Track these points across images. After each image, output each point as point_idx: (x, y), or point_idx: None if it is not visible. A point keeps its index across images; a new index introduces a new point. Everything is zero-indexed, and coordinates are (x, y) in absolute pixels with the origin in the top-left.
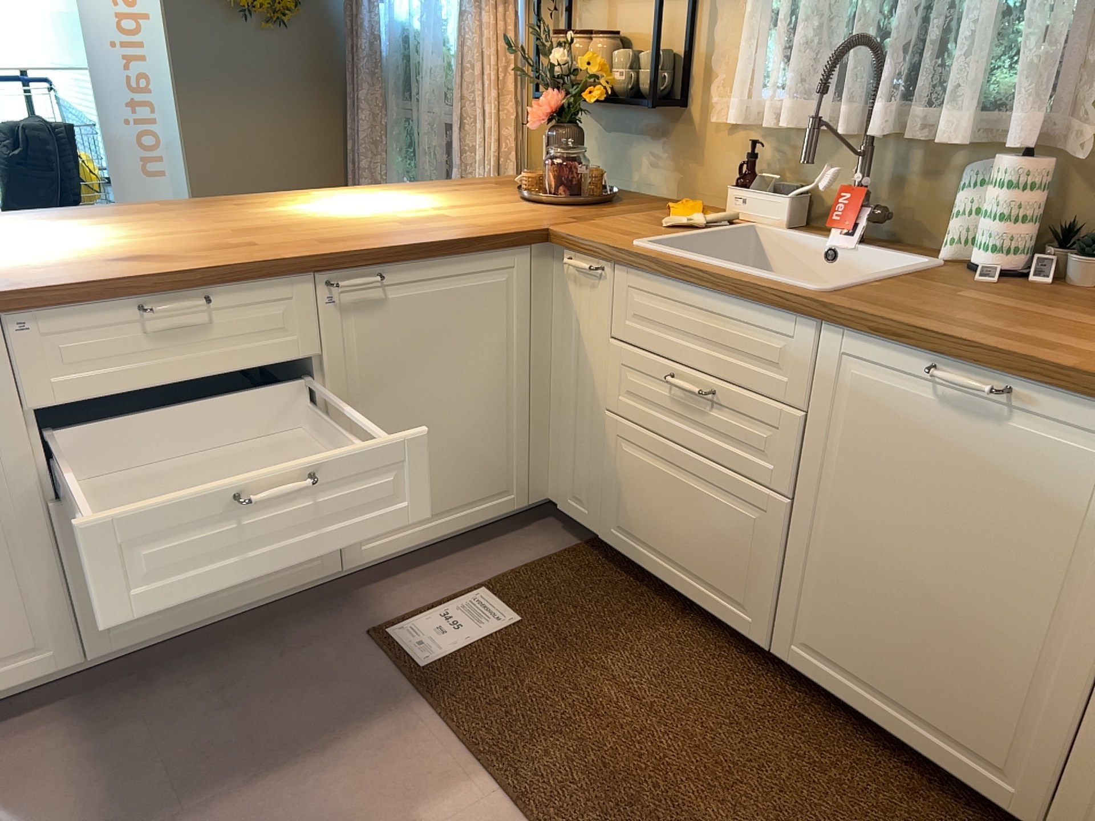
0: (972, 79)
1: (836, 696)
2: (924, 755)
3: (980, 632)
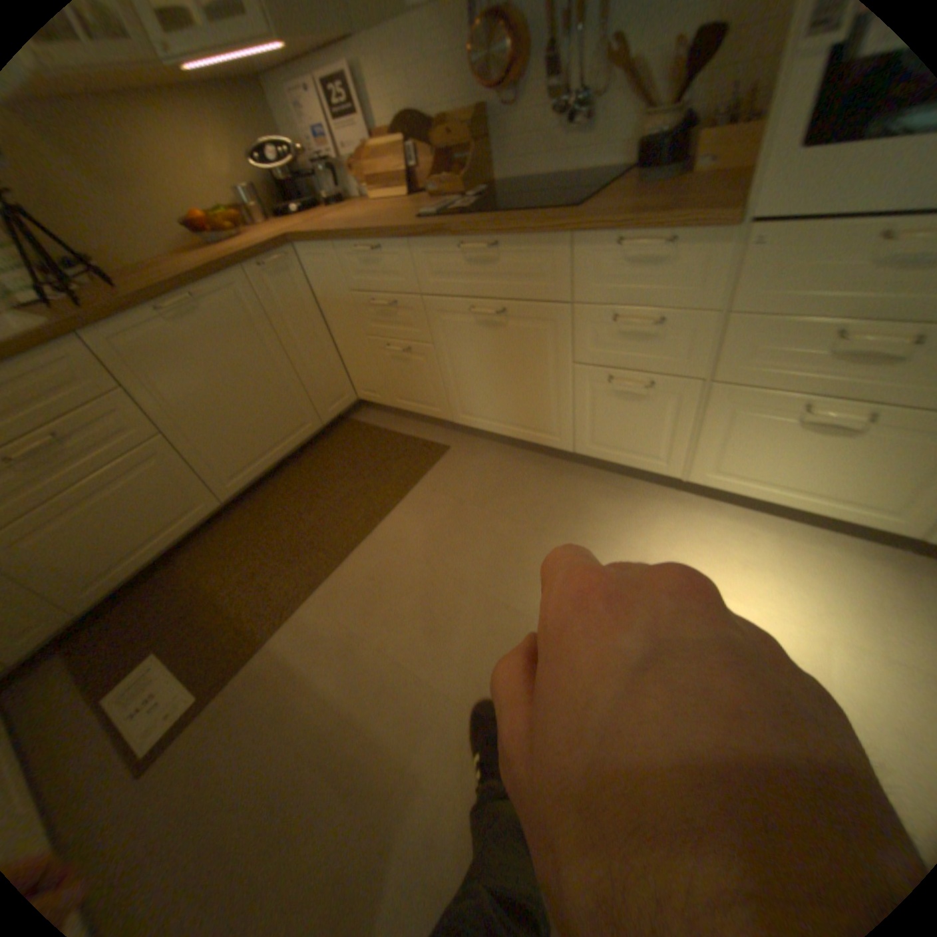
0: None
1: (254, 476)
2: (288, 450)
3: (261, 389)
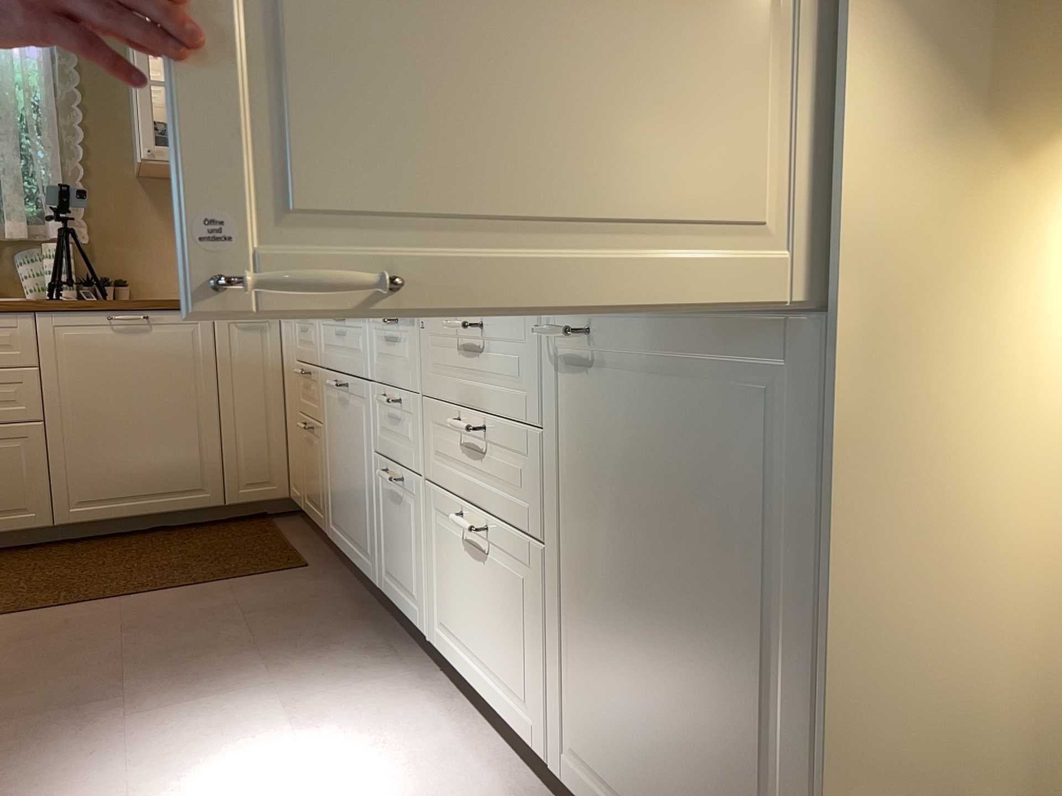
0: (22, 205)
1: (108, 519)
2: (165, 512)
3: (171, 430)
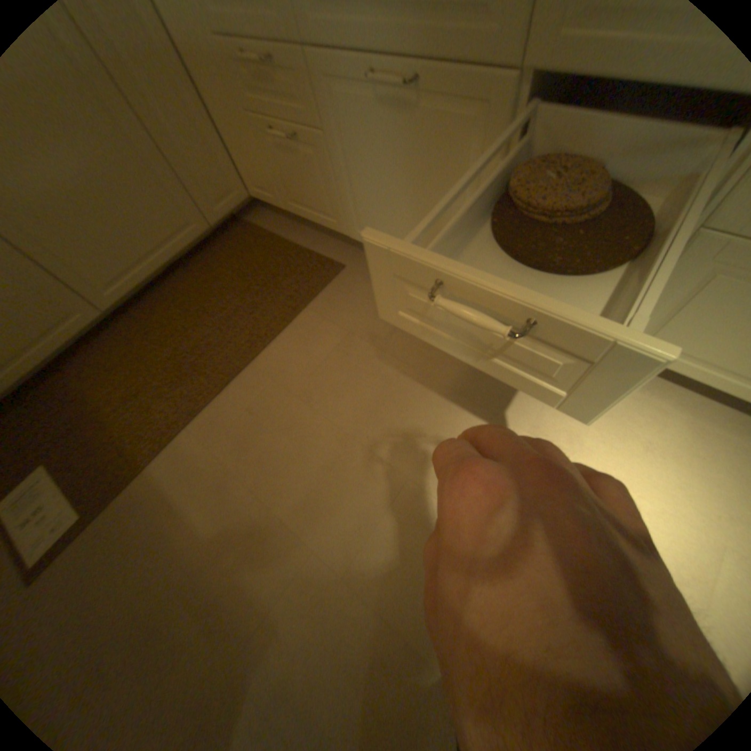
0: None
1: (135, 284)
2: (171, 256)
3: (120, 180)
